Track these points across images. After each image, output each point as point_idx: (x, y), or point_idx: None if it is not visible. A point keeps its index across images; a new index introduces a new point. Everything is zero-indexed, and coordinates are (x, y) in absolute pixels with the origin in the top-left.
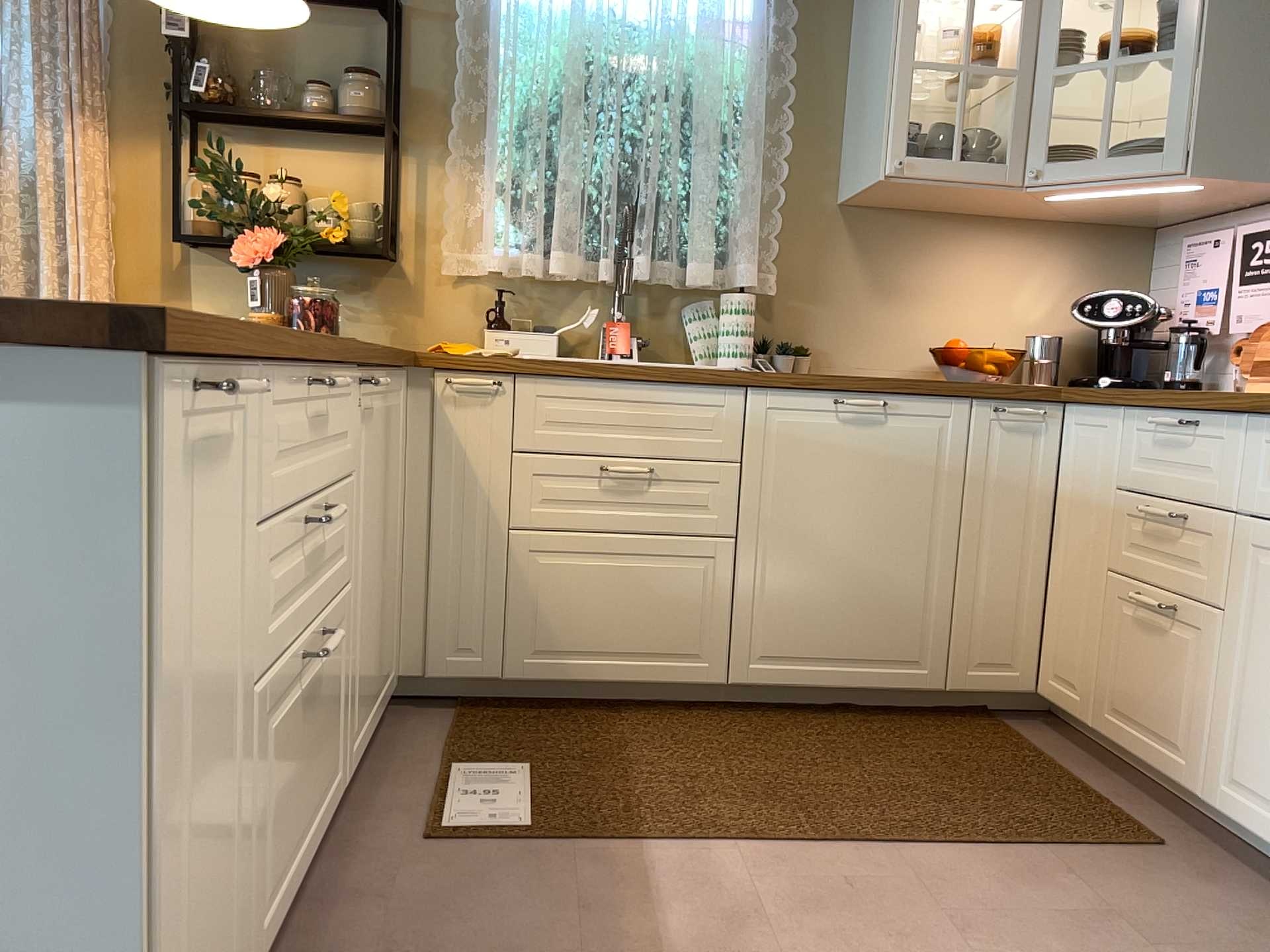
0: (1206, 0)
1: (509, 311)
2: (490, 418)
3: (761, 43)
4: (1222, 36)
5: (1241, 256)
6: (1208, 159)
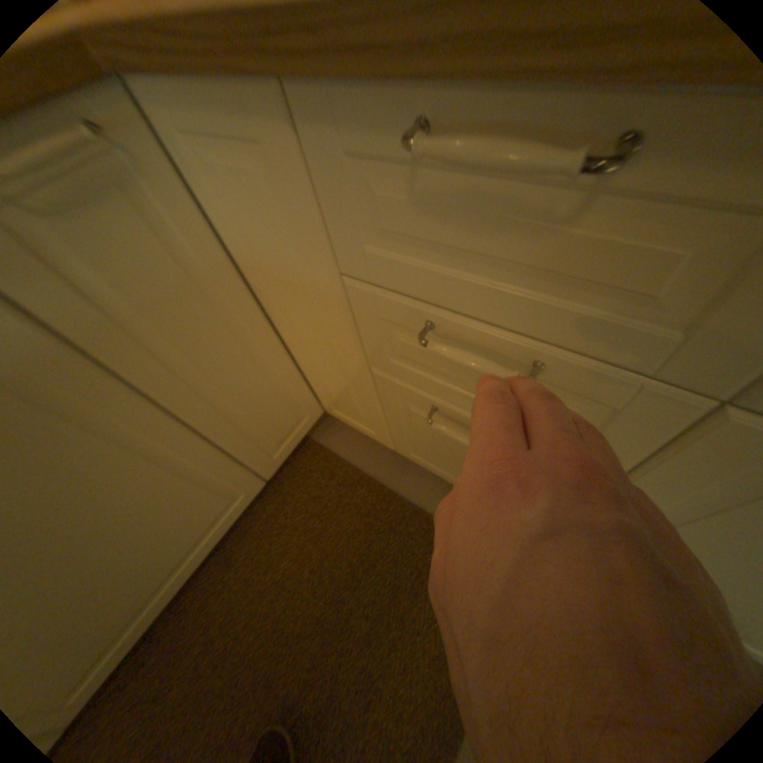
0: None
1: None
2: None
3: None
4: None
5: None
6: None
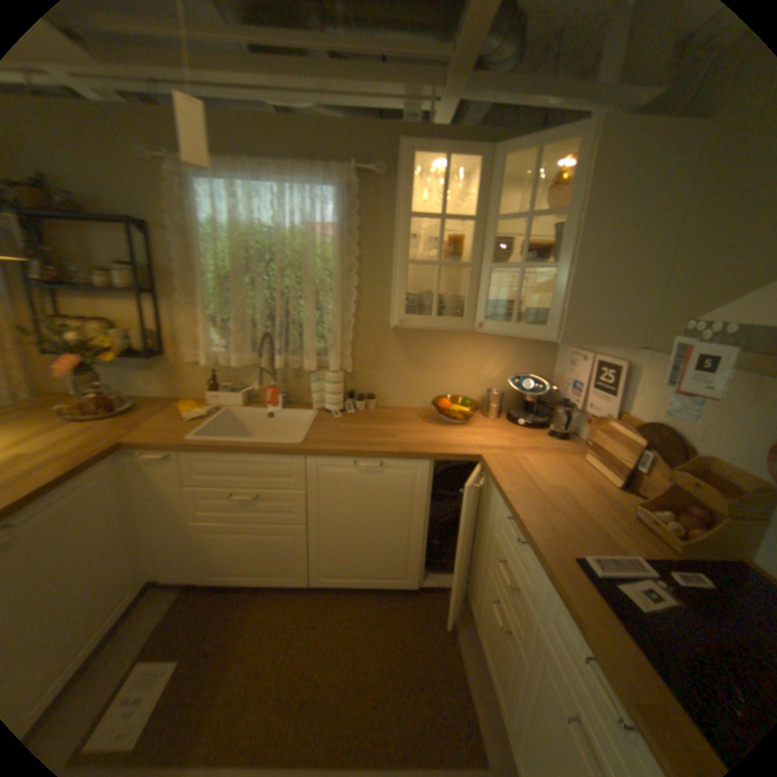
0: (581, 230)
1: (221, 378)
2: (166, 473)
3: (336, 239)
4: (587, 257)
5: (595, 372)
6: (572, 334)
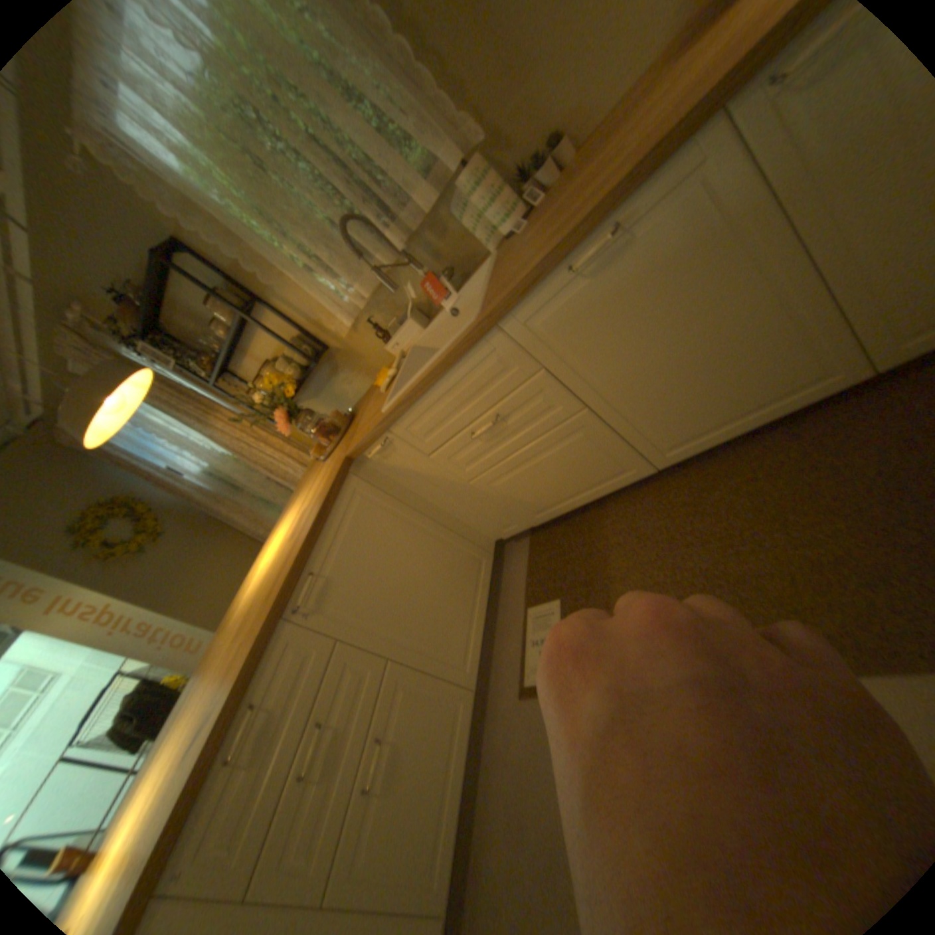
0: None
1: (388, 319)
2: (406, 452)
3: None
4: None
5: None
6: None
